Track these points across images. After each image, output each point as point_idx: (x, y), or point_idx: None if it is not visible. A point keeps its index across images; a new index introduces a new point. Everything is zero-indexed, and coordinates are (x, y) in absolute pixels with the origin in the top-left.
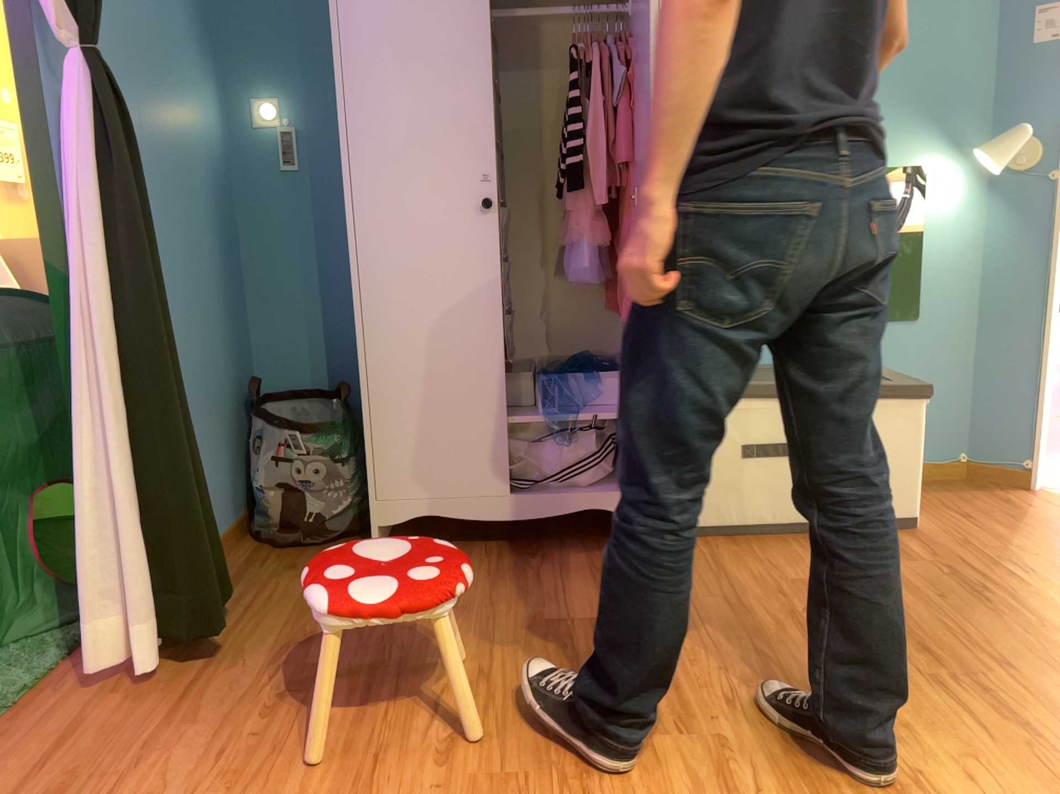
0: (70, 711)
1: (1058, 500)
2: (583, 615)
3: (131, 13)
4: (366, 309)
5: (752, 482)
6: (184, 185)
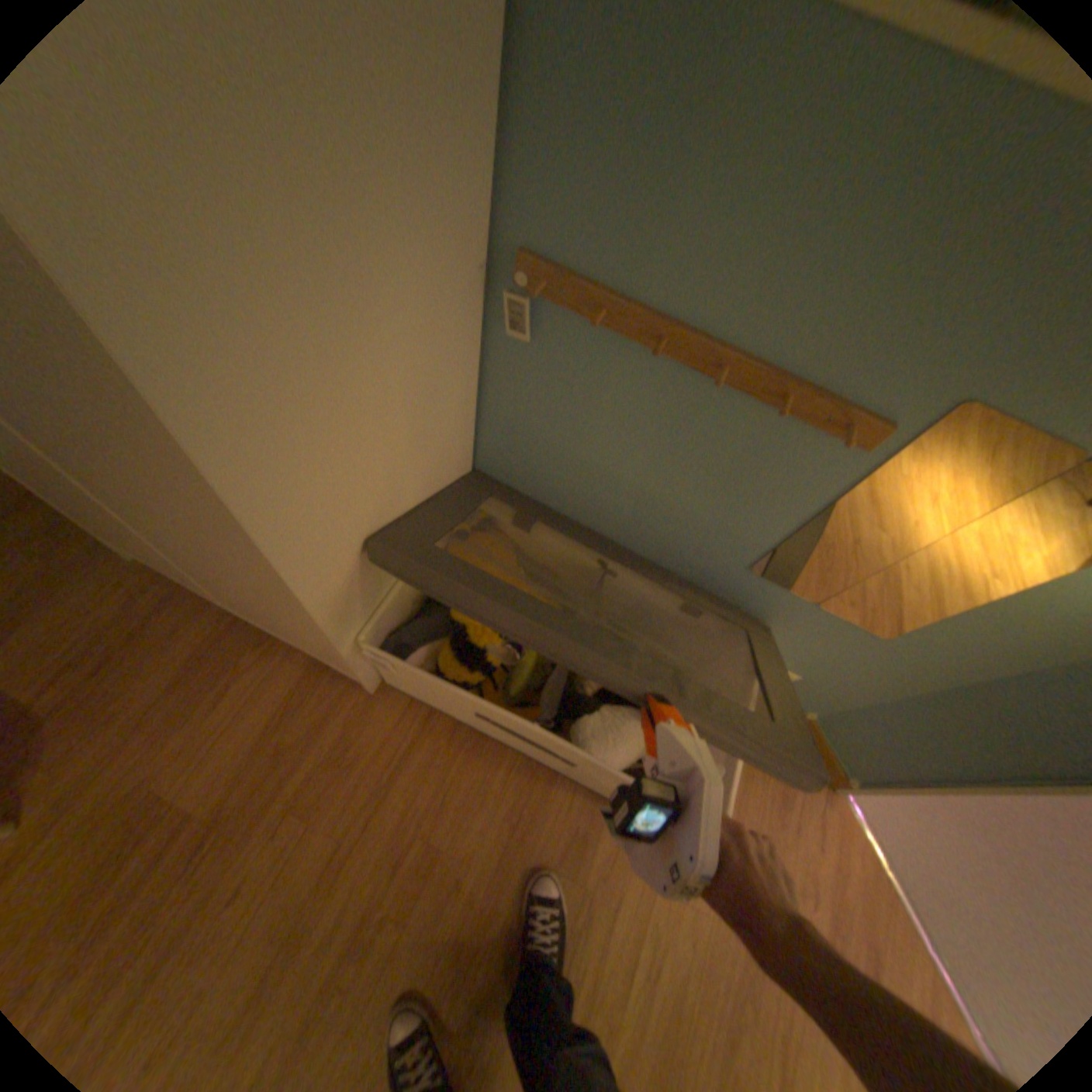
0: None
1: (856, 809)
2: (196, 810)
3: None
4: None
5: (490, 722)
6: None
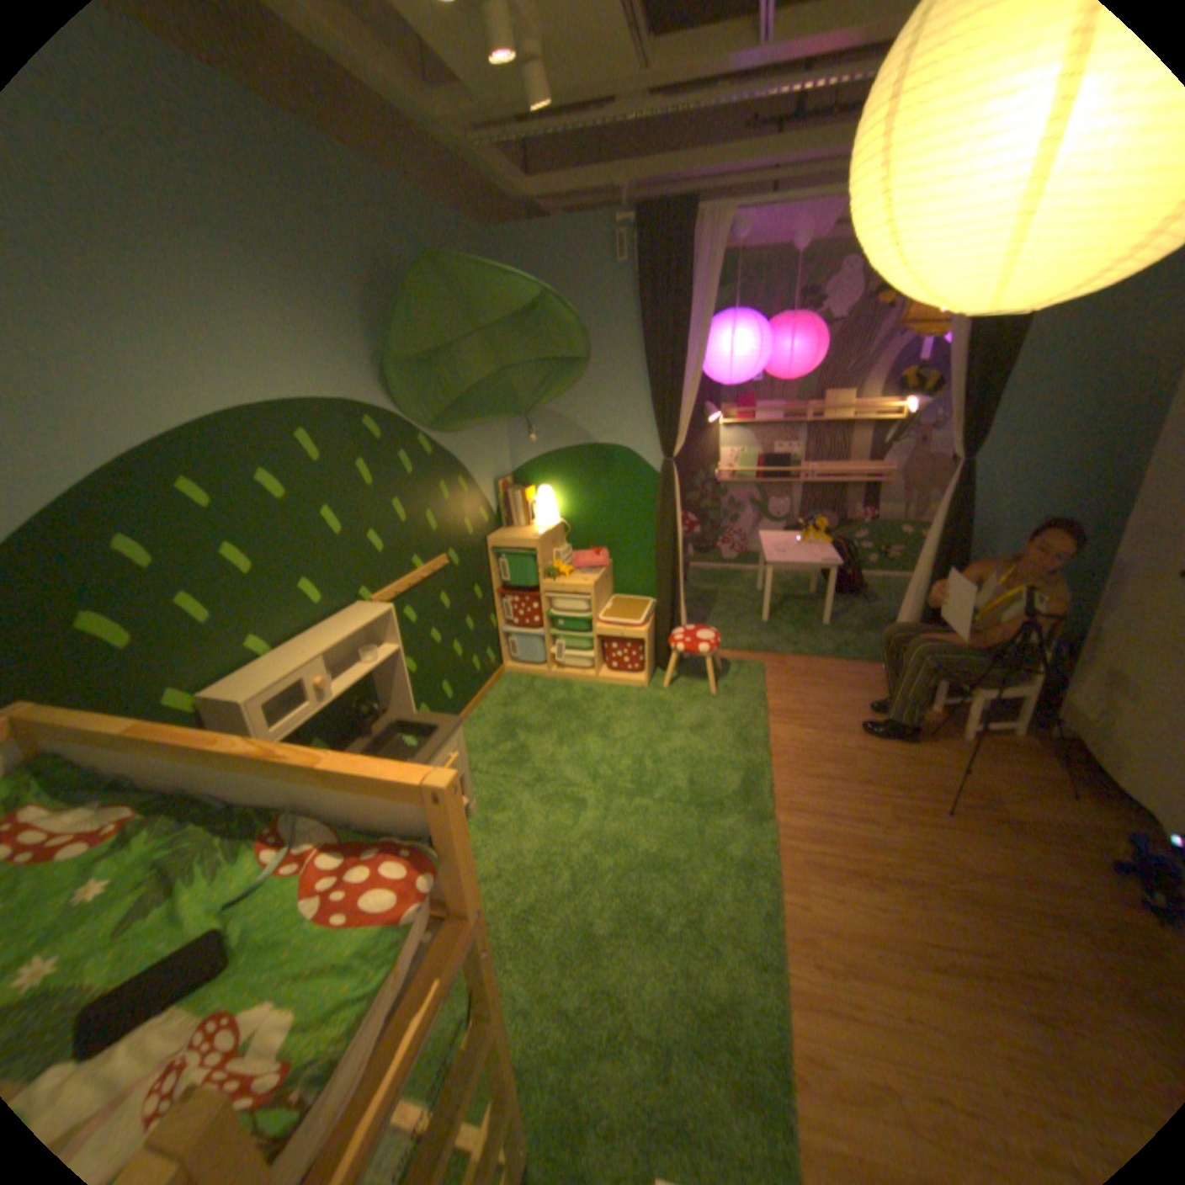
0: (865, 675)
1: None
2: (1013, 815)
3: (1070, 417)
4: (1104, 607)
5: None
6: (1089, 502)
